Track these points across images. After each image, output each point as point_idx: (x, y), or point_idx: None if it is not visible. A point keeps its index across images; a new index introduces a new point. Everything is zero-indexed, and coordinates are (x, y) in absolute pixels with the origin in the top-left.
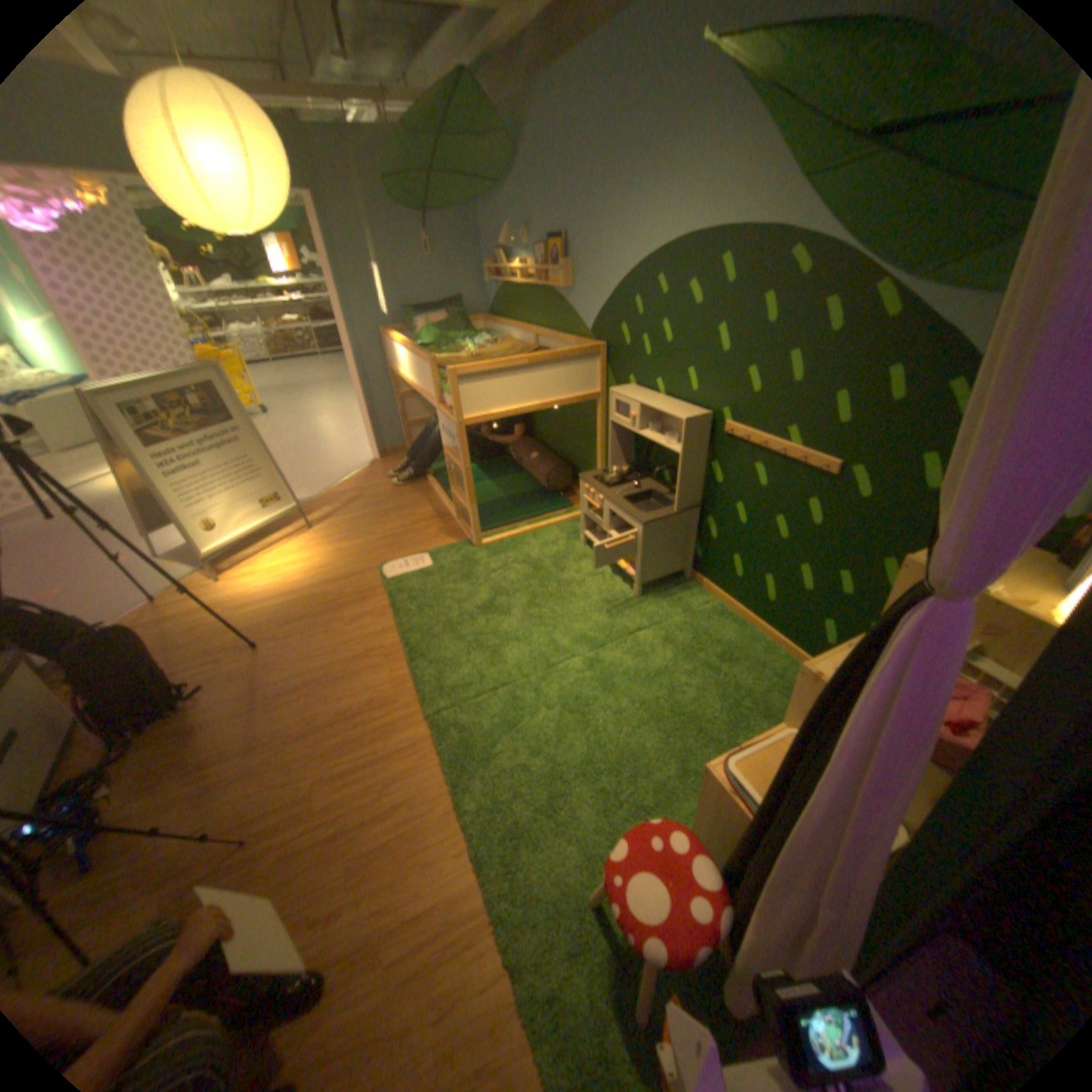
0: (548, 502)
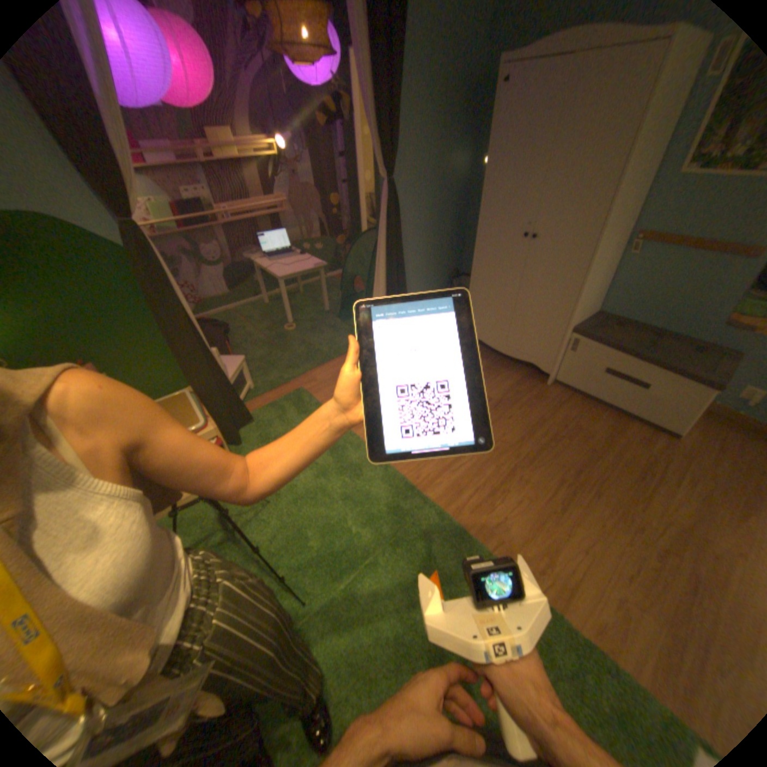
0: None
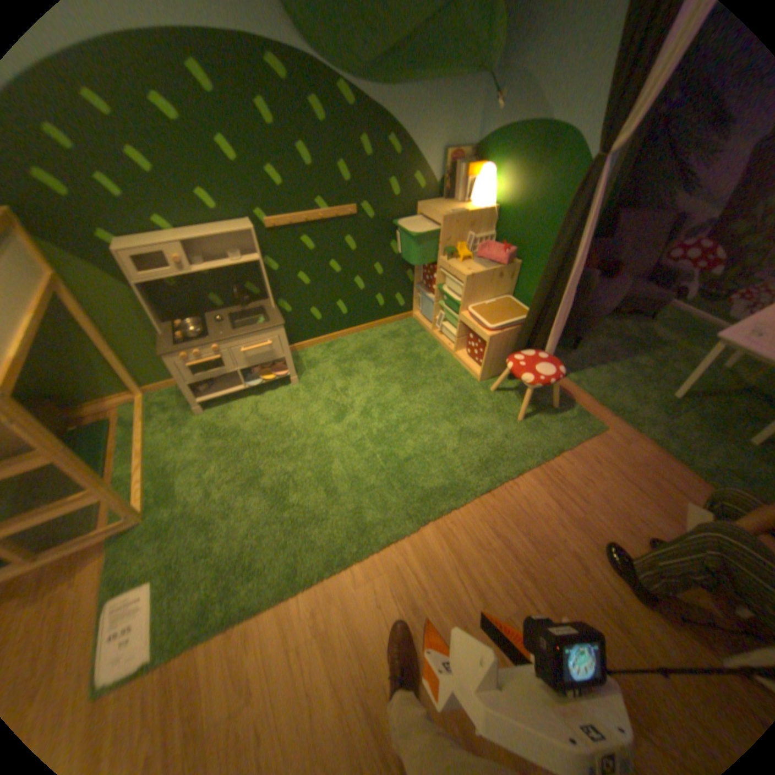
0: (79, 441)
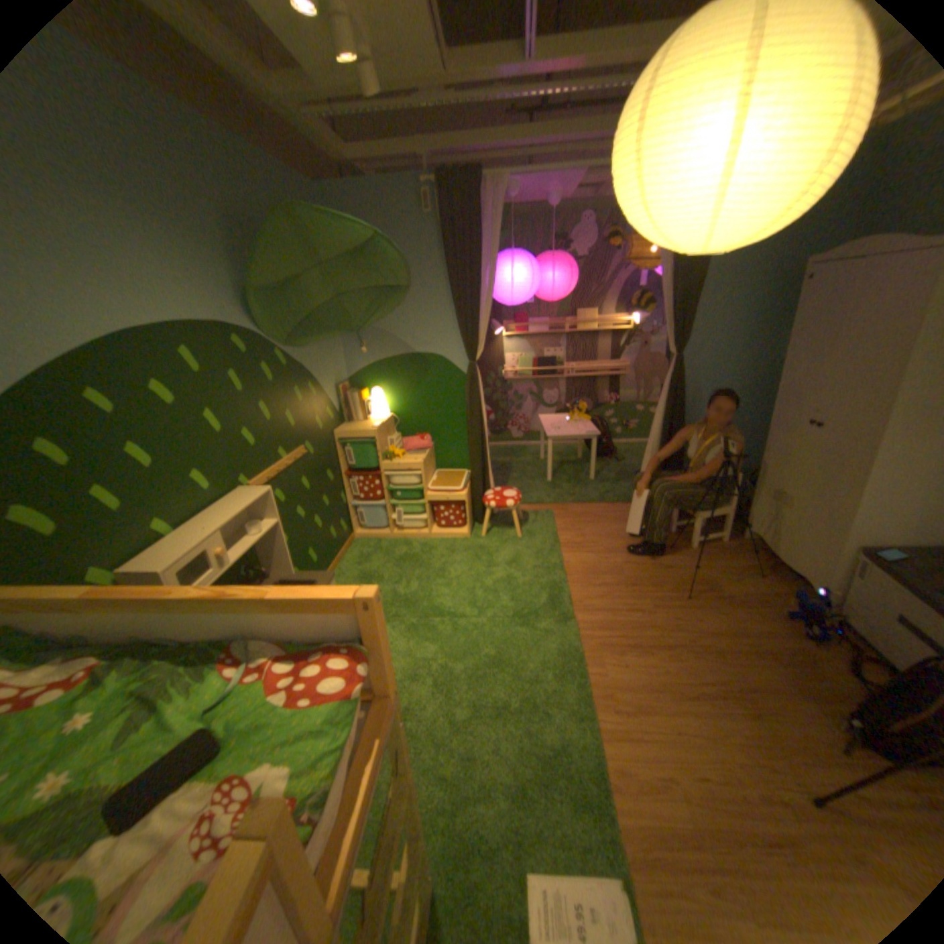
0: None
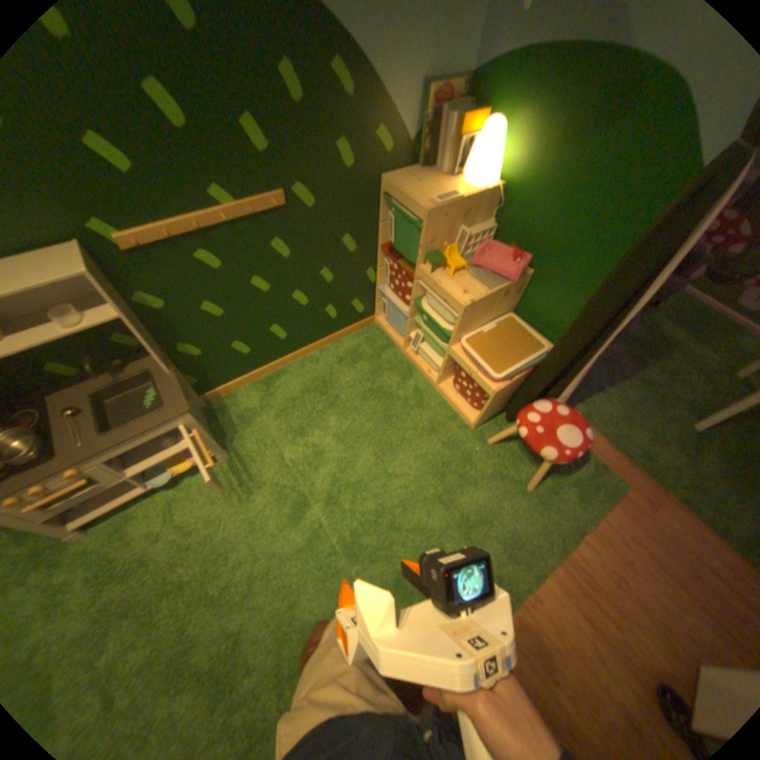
0: None
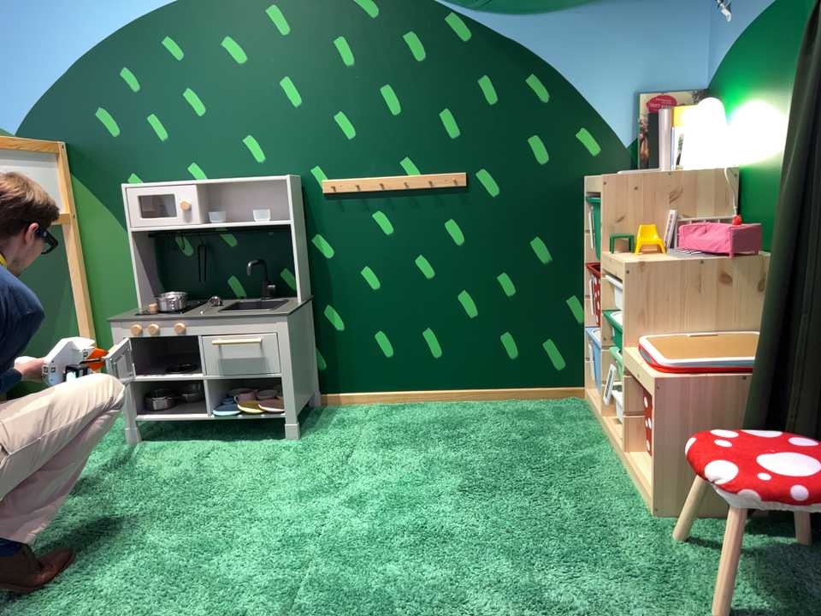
0: None
